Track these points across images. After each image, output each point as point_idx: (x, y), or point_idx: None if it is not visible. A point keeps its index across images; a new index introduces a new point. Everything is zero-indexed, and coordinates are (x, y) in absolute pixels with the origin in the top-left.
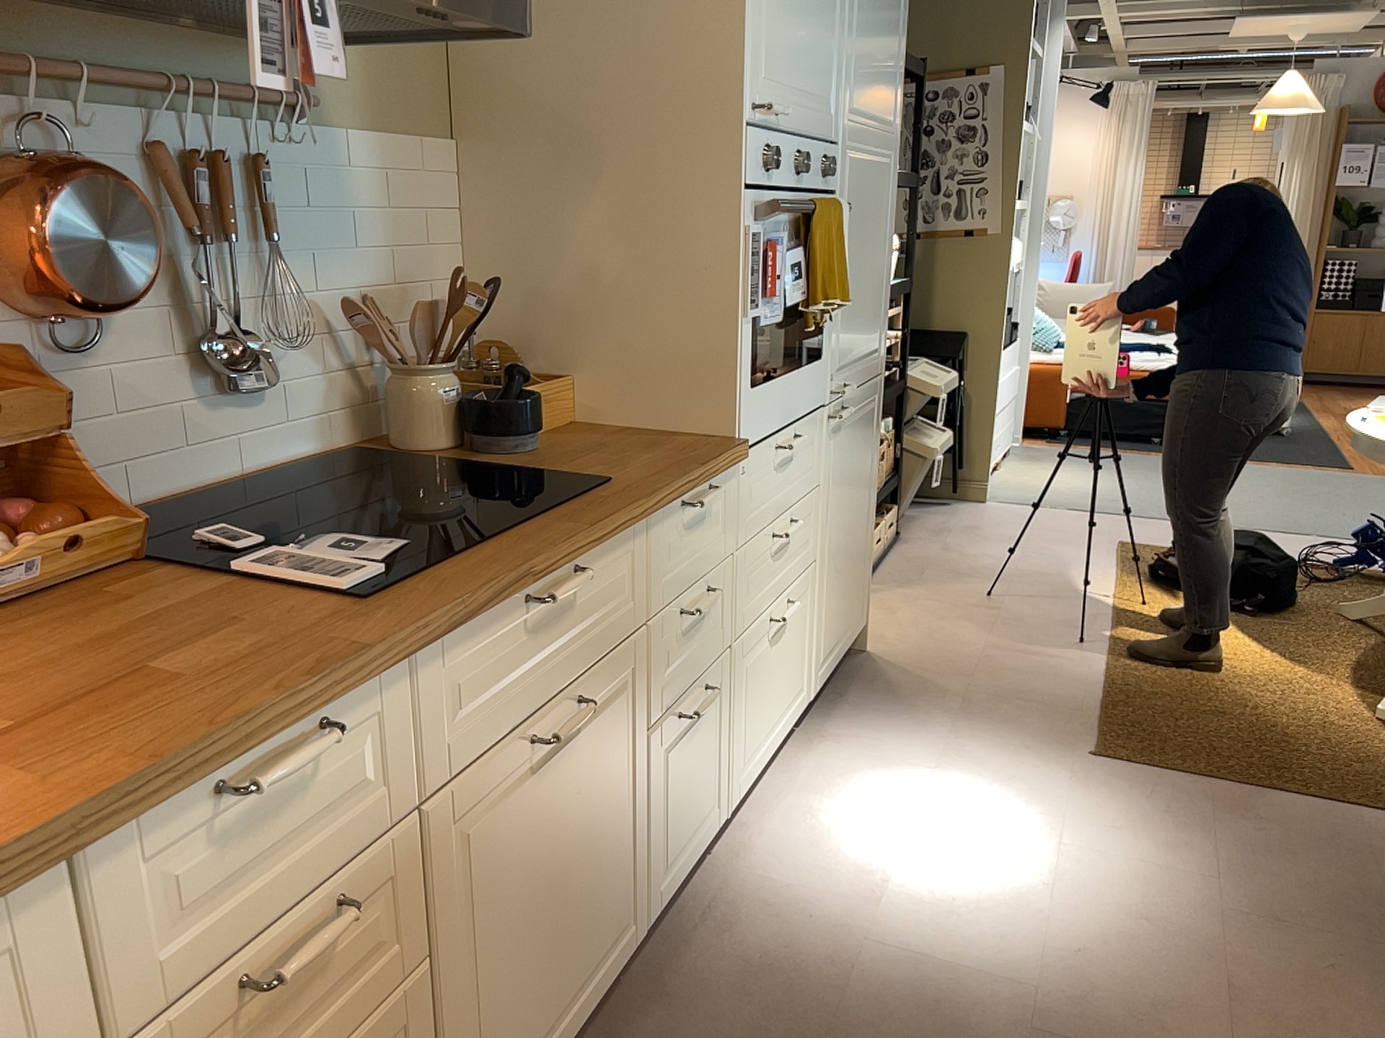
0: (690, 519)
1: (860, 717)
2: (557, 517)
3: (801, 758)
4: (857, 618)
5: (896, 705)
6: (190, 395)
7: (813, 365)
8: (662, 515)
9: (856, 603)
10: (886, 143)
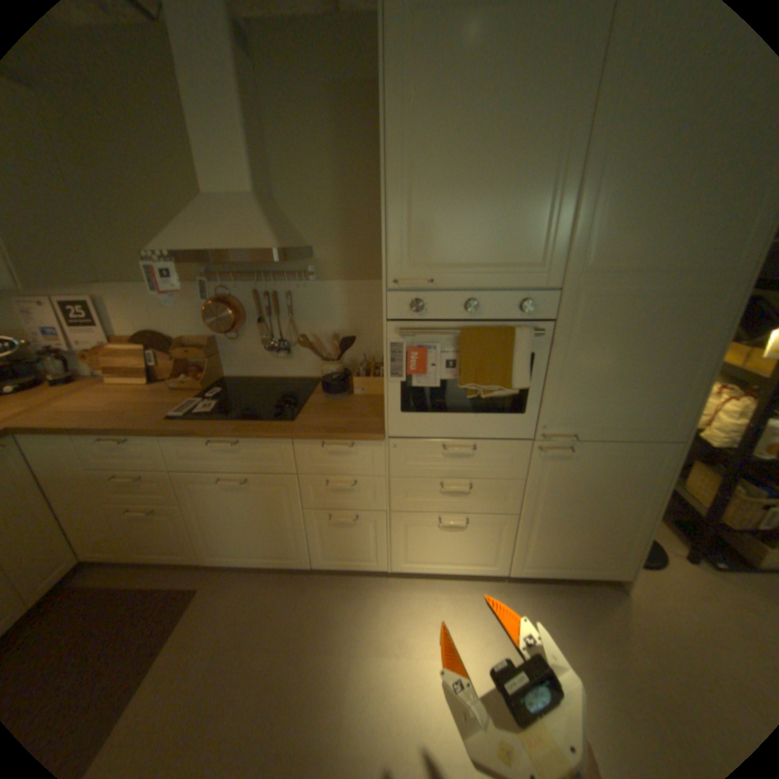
0: (336, 450)
1: (543, 612)
2: (245, 424)
3: (481, 592)
4: (608, 571)
5: (576, 629)
6: (268, 353)
7: (504, 415)
8: (304, 442)
9: (604, 562)
10: (697, 278)
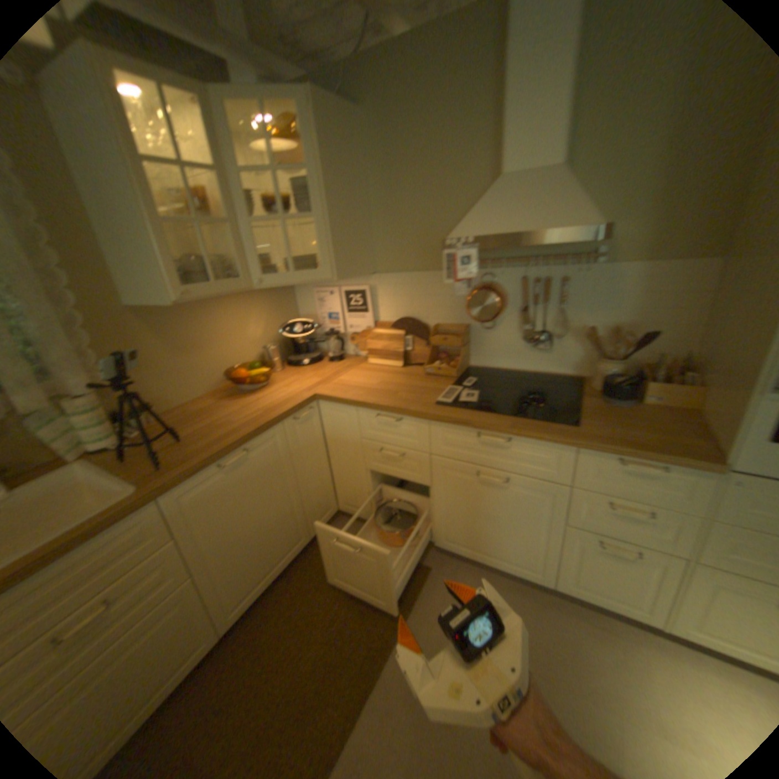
0: (637, 472)
1: None
2: (521, 421)
3: None
4: None
5: None
6: (523, 345)
7: None
8: (595, 454)
9: None
10: None
